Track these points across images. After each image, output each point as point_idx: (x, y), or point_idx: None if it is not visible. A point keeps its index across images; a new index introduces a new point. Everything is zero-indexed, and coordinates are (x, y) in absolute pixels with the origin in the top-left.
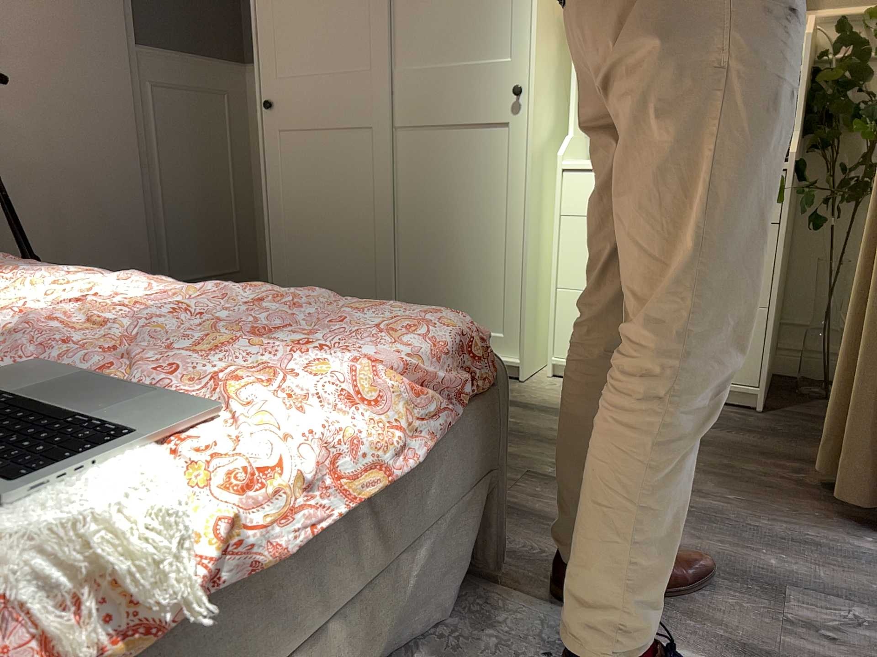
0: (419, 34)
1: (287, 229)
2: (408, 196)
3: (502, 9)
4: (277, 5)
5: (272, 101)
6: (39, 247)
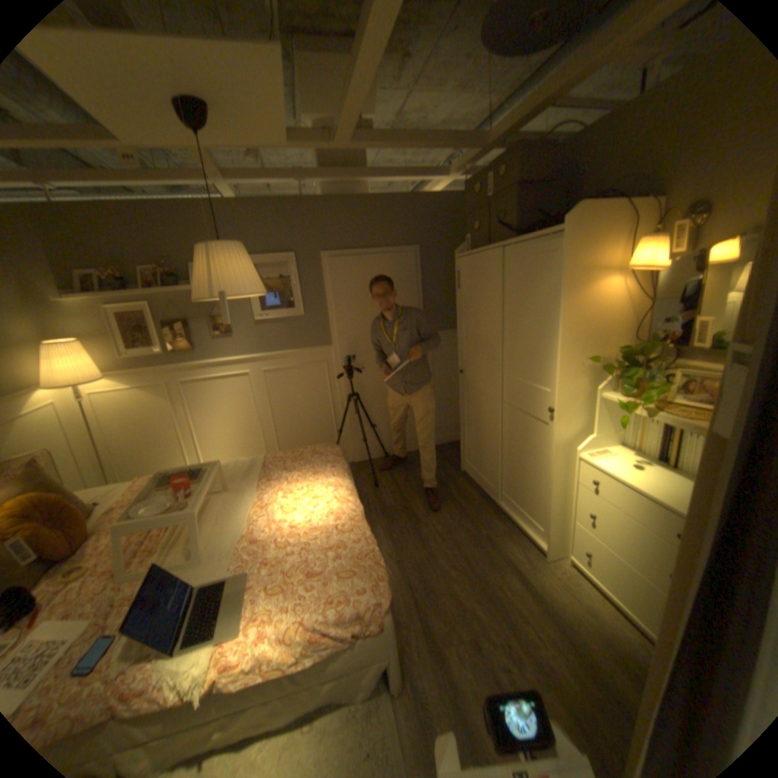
0: (514, 361)
1: (467, 427)
2: (508, 437)
3: (548, 362)
4: (465, 329)
5: (463, 370)
6: (379, 418)
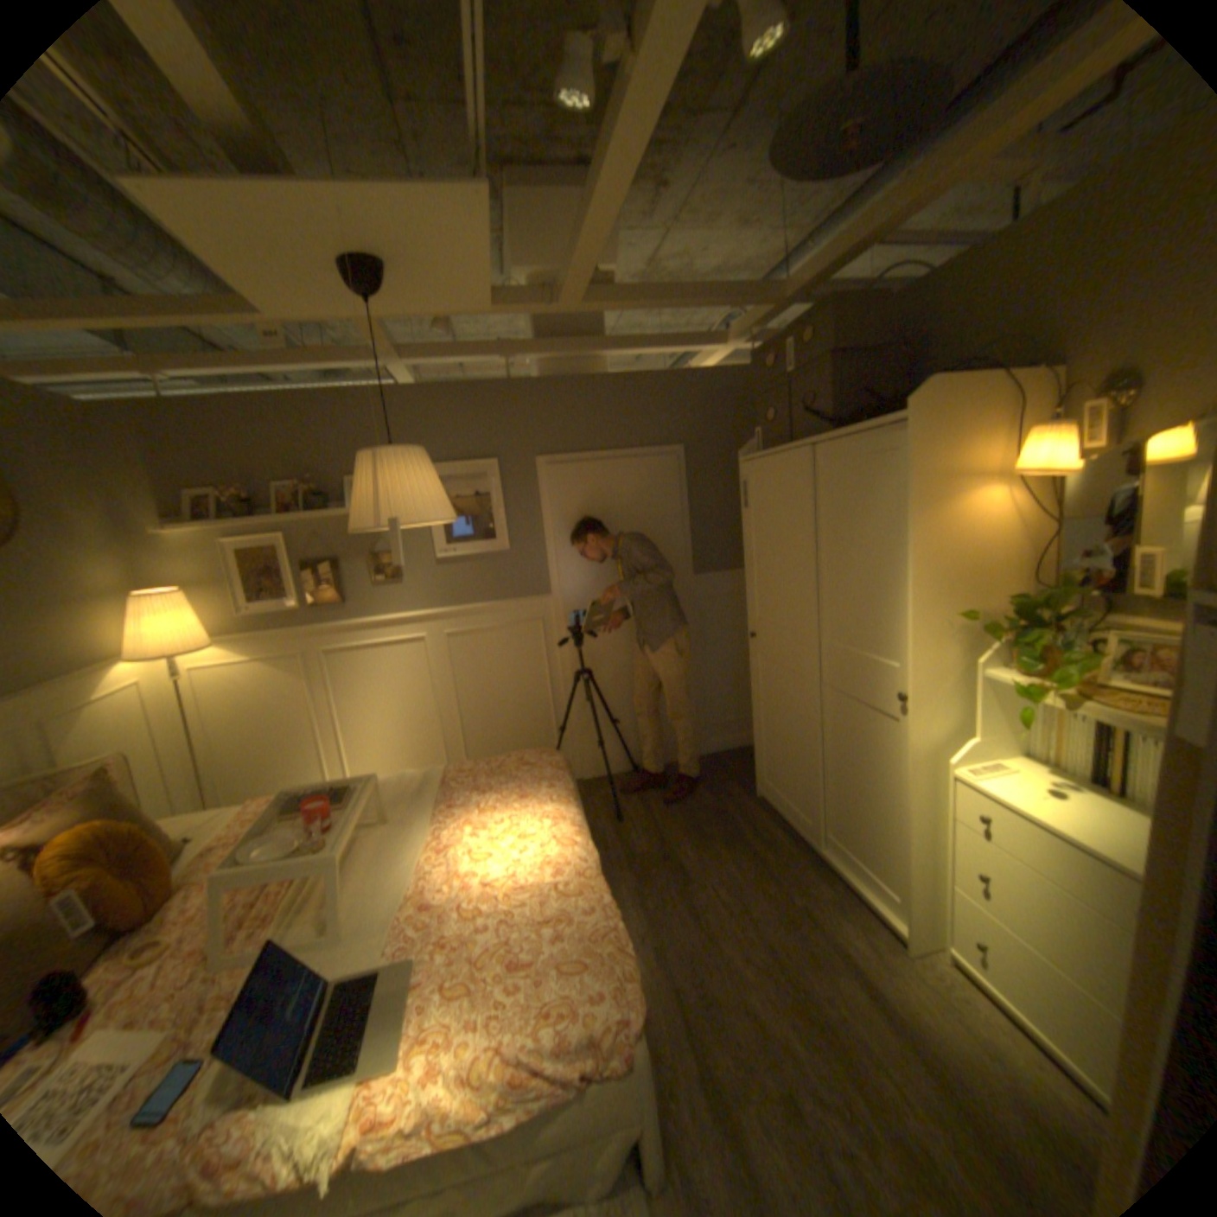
0: (838, 618)
1: (764, 724)
2: (833, 740)
3: (894, 620)
4: (758, 569)
5: (756, 633)
6: (623, 709)
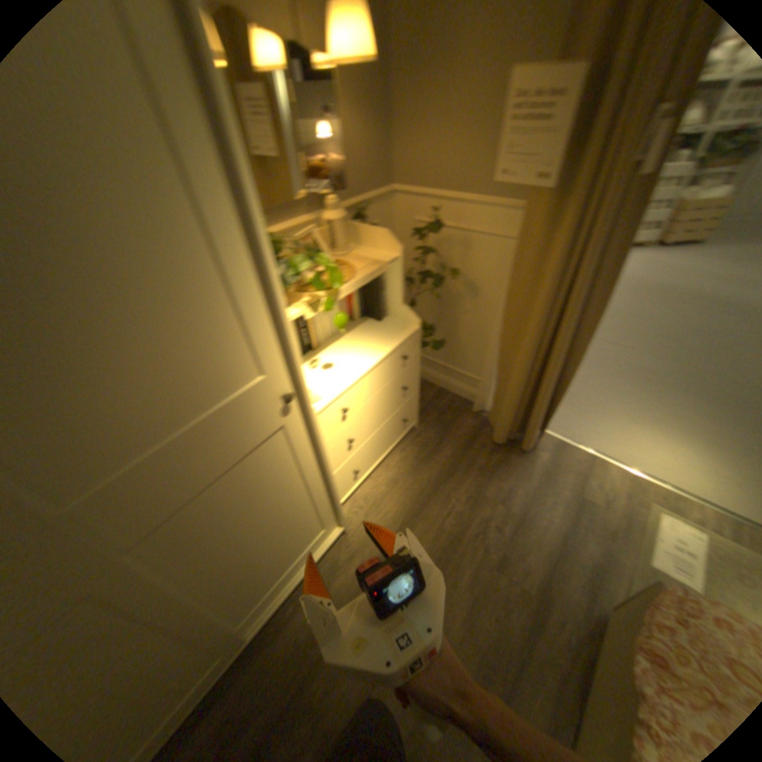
0: (96, 432)
1: None
2: (197, 567)
3: (235, 330)
4: None
5: None
6: None
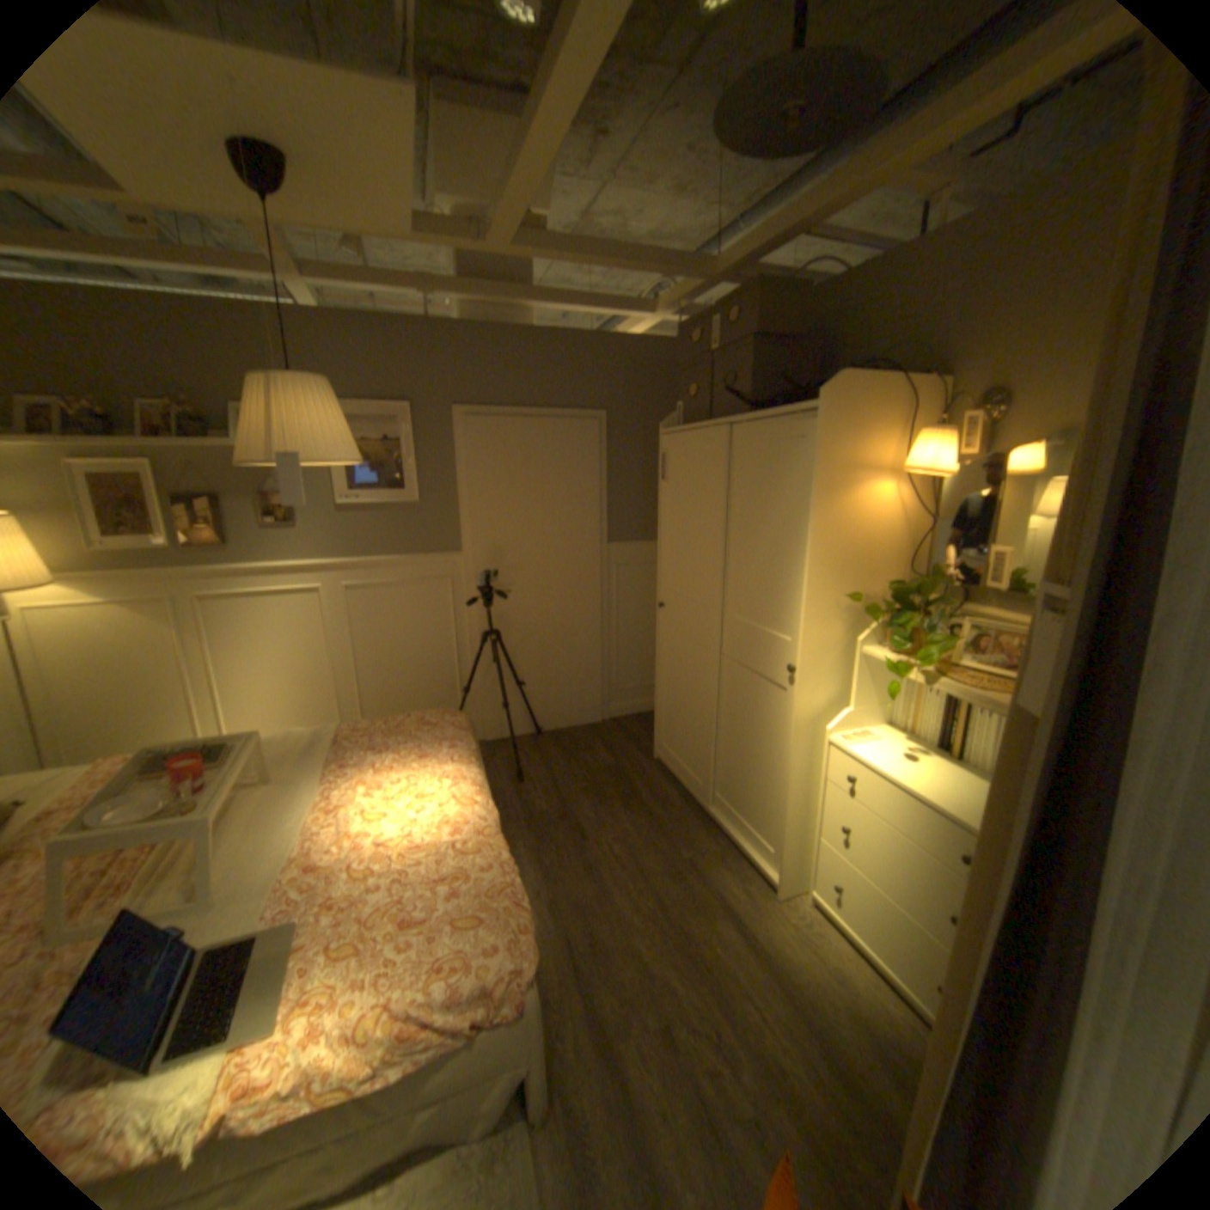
0: (741, 593)
1: (666, 691)
2: (727, 707)
3: (790, 597)
4: (670, 541)
5: (664, 604)
6: (531, 672)
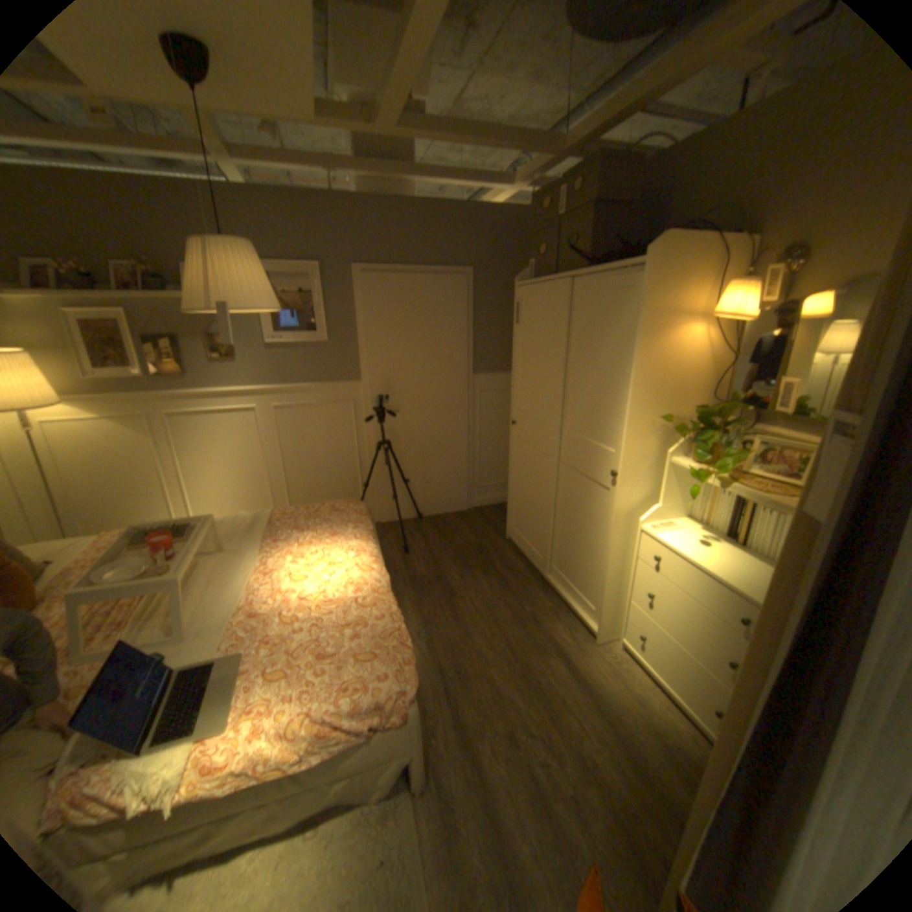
0: (576, 414)
1: (516, 488)
2: (562, 501)
3: (615, 418)
4: (521, 373)
5: (515, 422)
6: (414, 472)
